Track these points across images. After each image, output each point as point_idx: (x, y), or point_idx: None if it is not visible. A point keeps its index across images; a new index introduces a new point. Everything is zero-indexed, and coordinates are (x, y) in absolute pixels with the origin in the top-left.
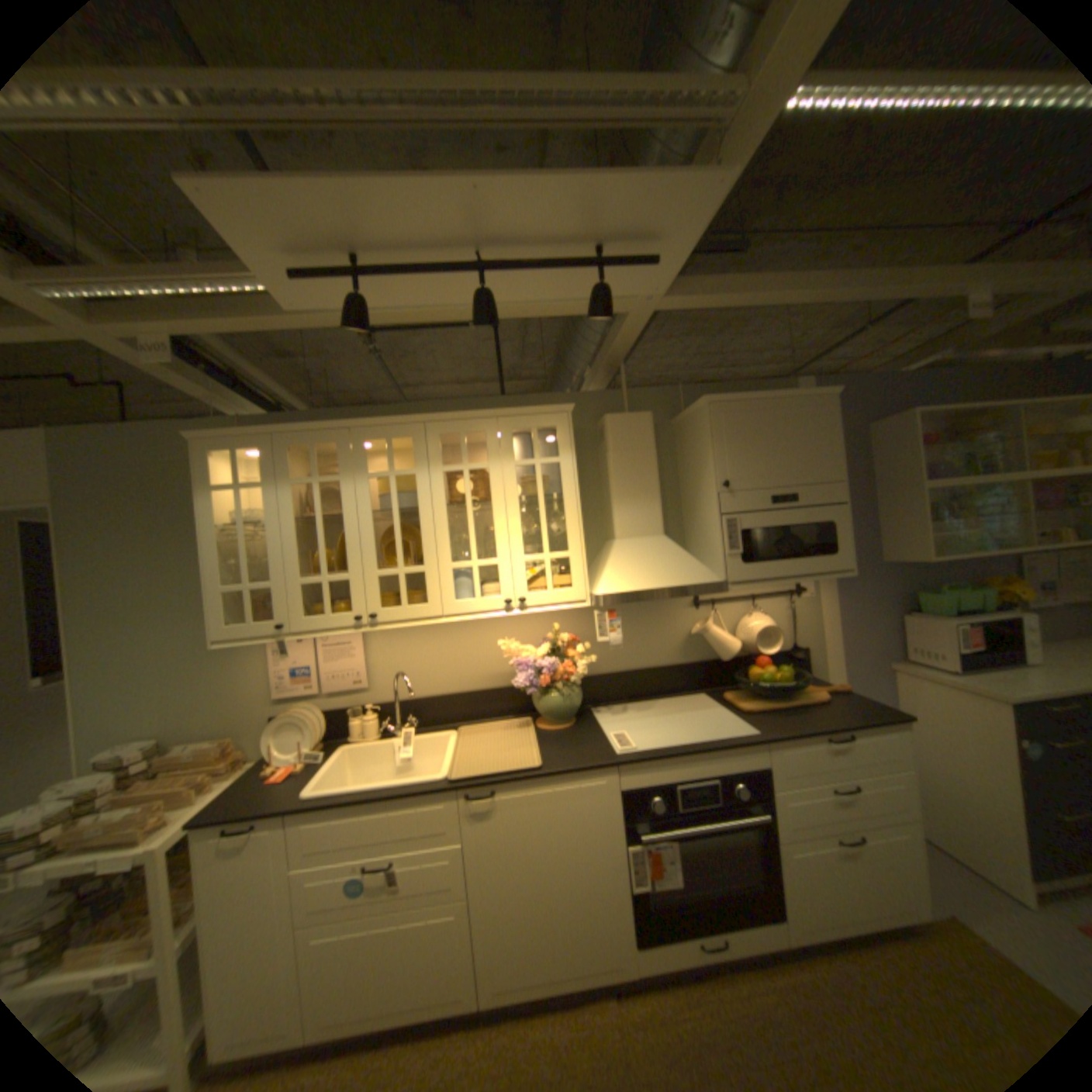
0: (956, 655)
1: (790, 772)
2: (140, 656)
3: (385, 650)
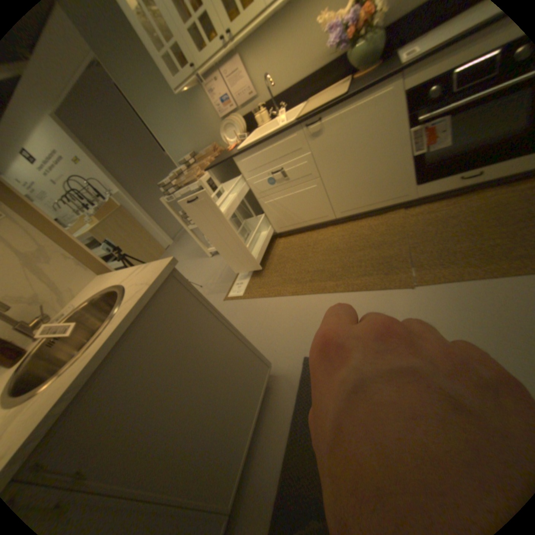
0: None
1: None
2: (167, 116)
3: (256, 65)
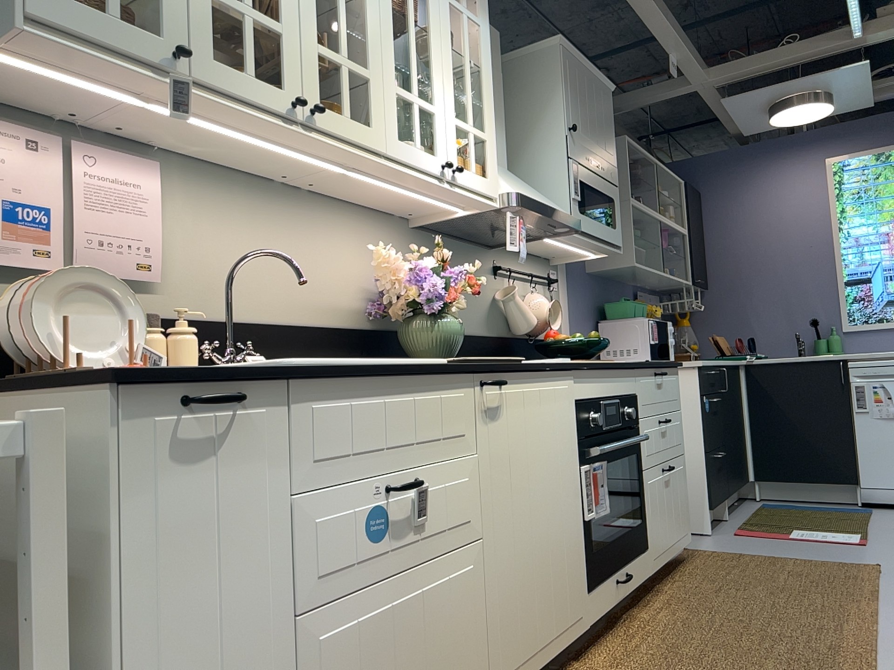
0: (645, 346)
1: (644, 397)
2: None
3: (189, 222)
